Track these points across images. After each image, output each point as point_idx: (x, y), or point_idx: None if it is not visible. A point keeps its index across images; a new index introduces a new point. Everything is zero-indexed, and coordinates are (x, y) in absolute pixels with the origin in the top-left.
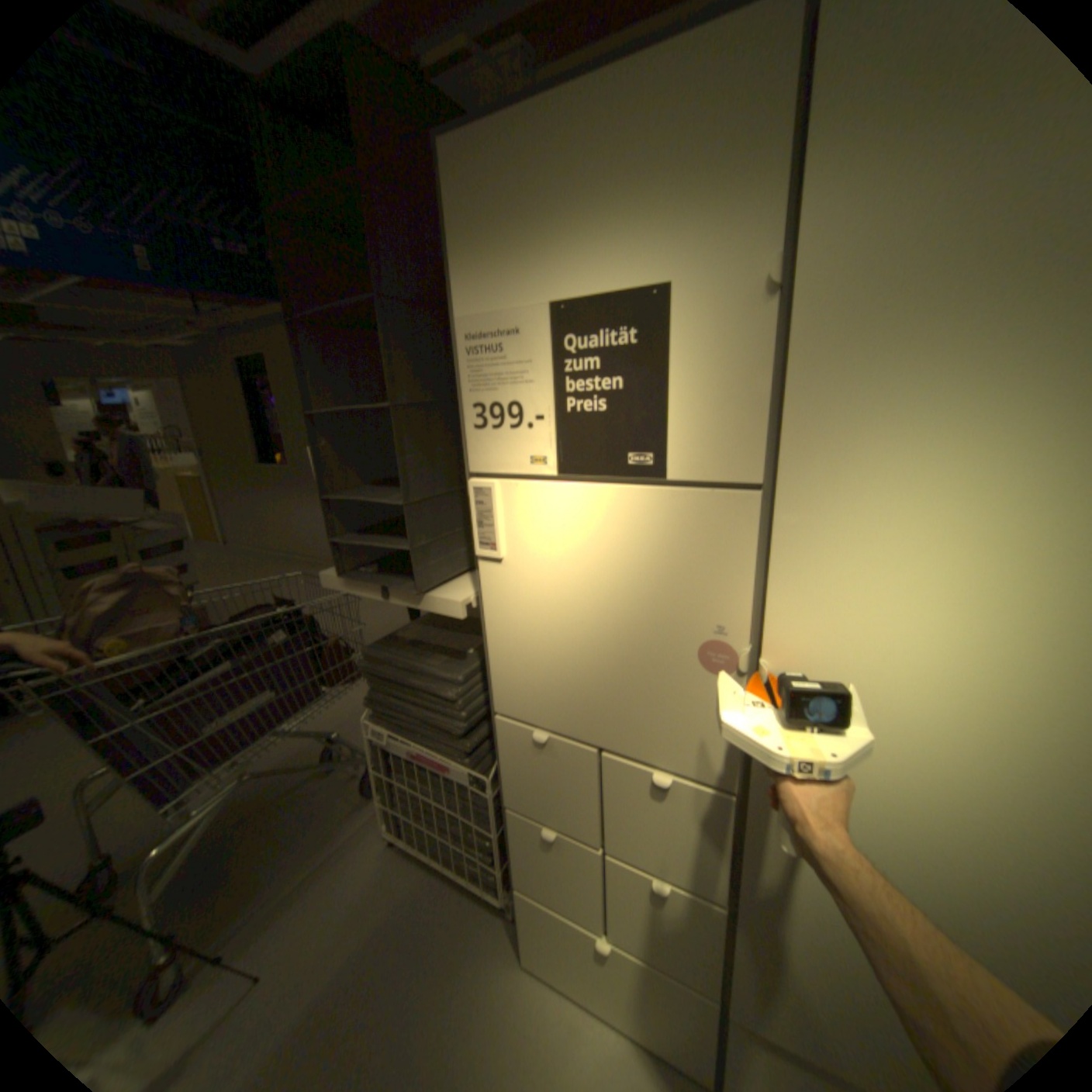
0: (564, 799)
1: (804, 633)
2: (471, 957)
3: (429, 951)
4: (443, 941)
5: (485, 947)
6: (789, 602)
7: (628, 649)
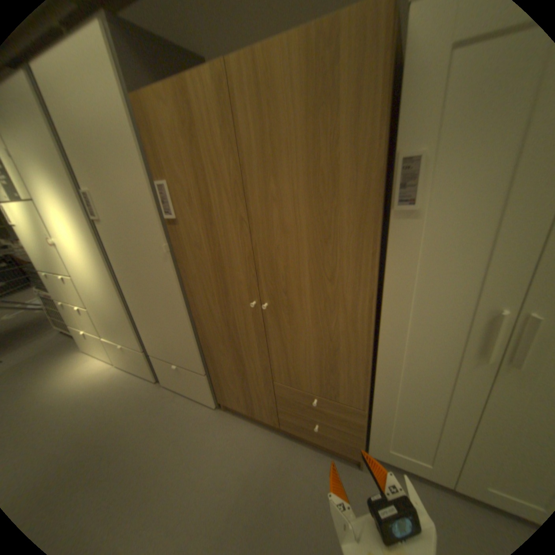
0: (56, 291)
1: (52, 232)
2: (68, 351)
3: (57, 351)
4: (63, 349)
5: (74, 349)
6: (47, 225)
7: (40, 244)
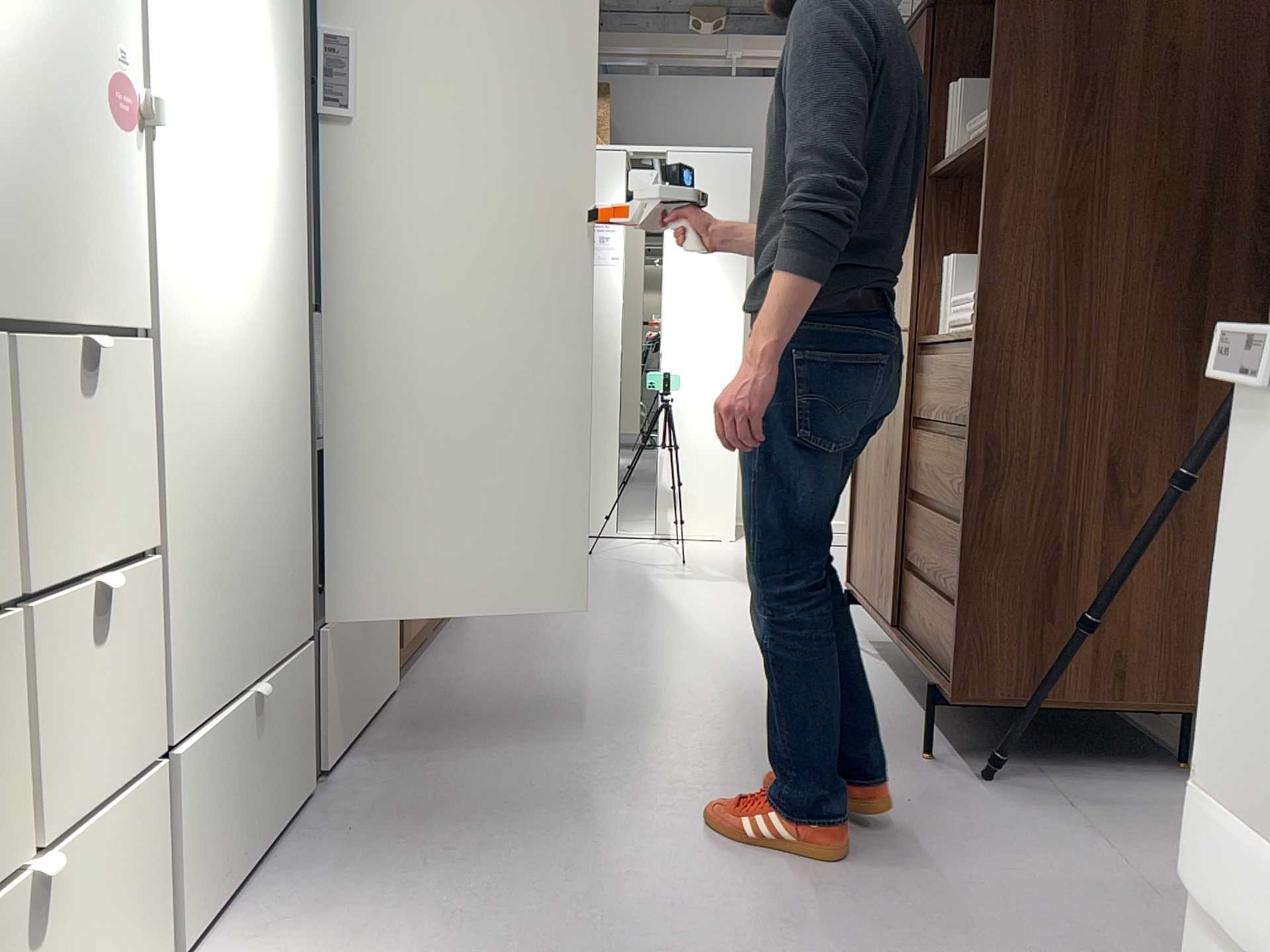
0: None
1: (162, 67)
2: None
3: None
4: None
5: None
6: (151, 23)
7: (22, 78)
